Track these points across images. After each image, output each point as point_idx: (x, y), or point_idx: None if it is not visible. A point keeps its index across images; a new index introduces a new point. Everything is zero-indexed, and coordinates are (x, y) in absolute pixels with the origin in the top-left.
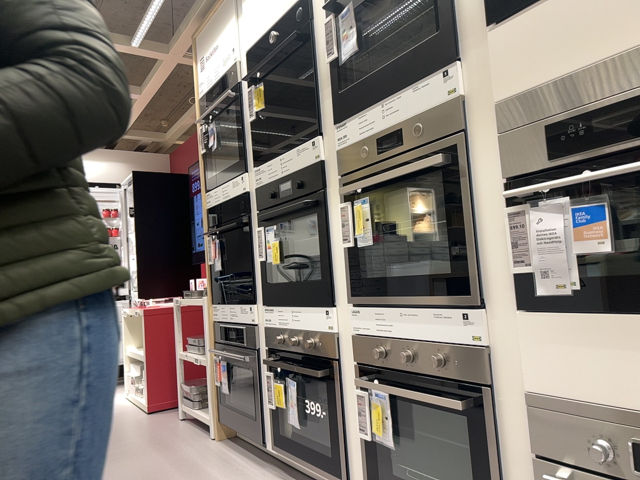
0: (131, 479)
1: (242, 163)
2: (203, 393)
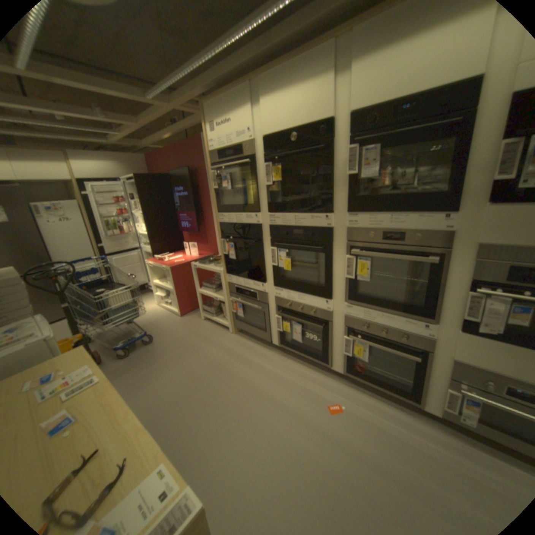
0: (210, 368)
1: (256, 207)
2: (217, 310)
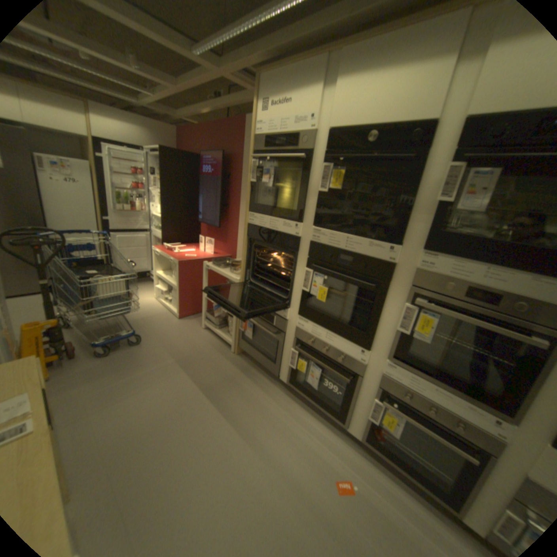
0: (201, 393)
1: (299, 215)
2: (222, 322)
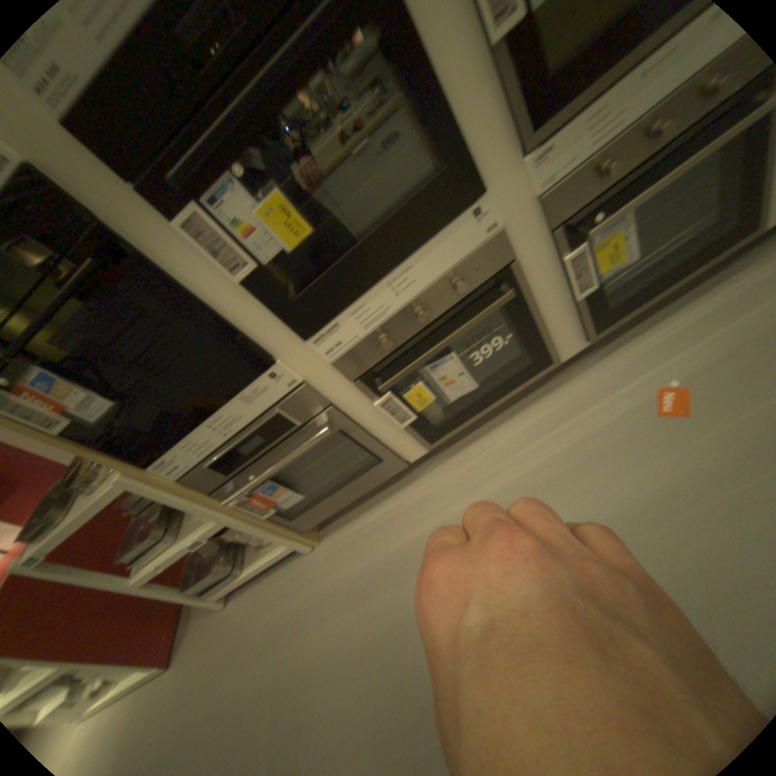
0: (382, 669)
1: None
2: (230, 556)
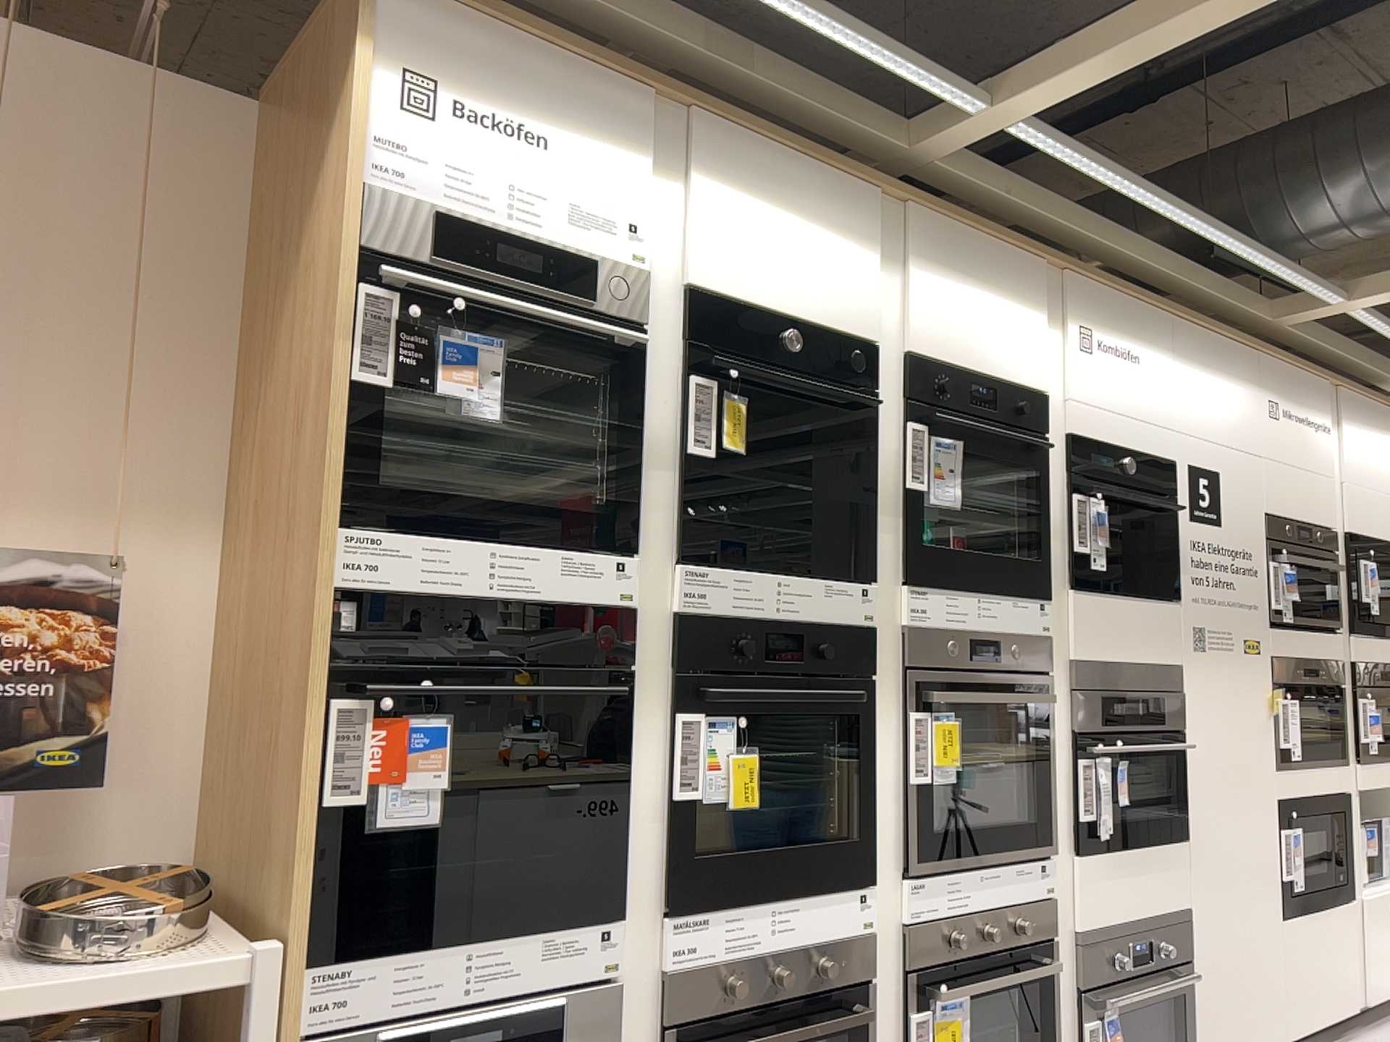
0: None
1: (630, 527)
2: None
